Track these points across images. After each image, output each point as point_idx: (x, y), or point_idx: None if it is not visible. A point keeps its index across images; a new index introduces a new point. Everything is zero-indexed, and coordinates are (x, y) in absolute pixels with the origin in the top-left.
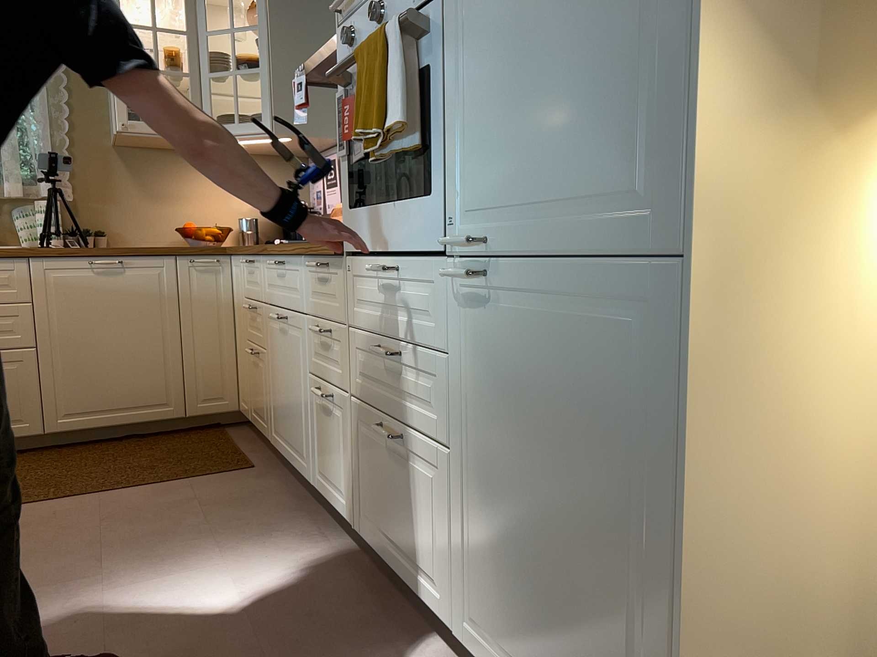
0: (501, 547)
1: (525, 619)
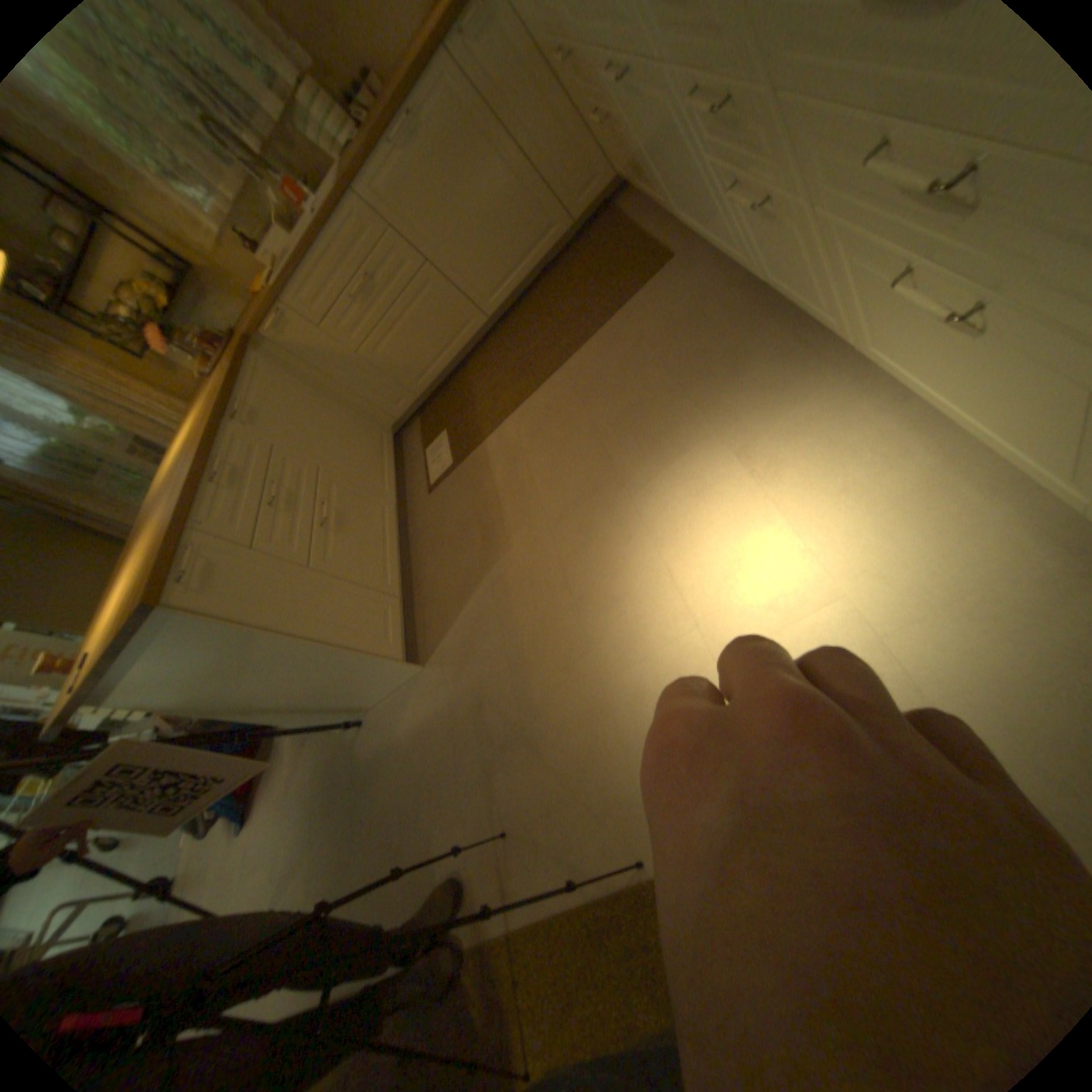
0: None
1: None
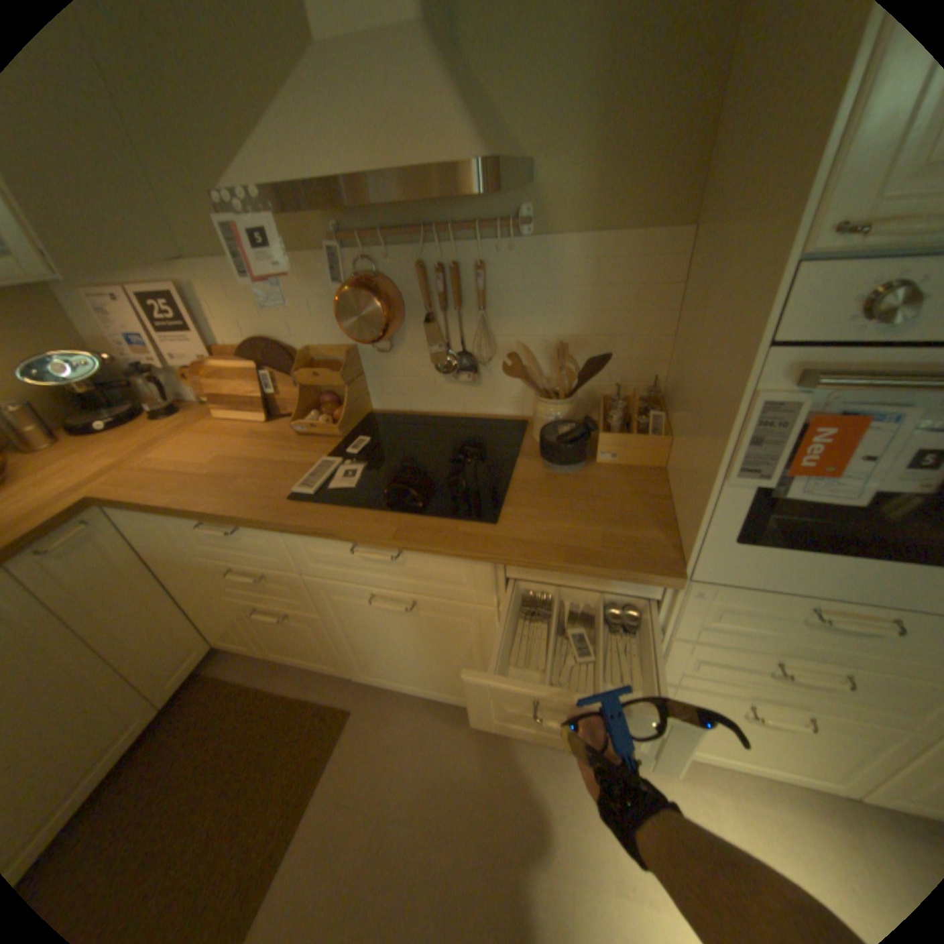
0: None
1: None
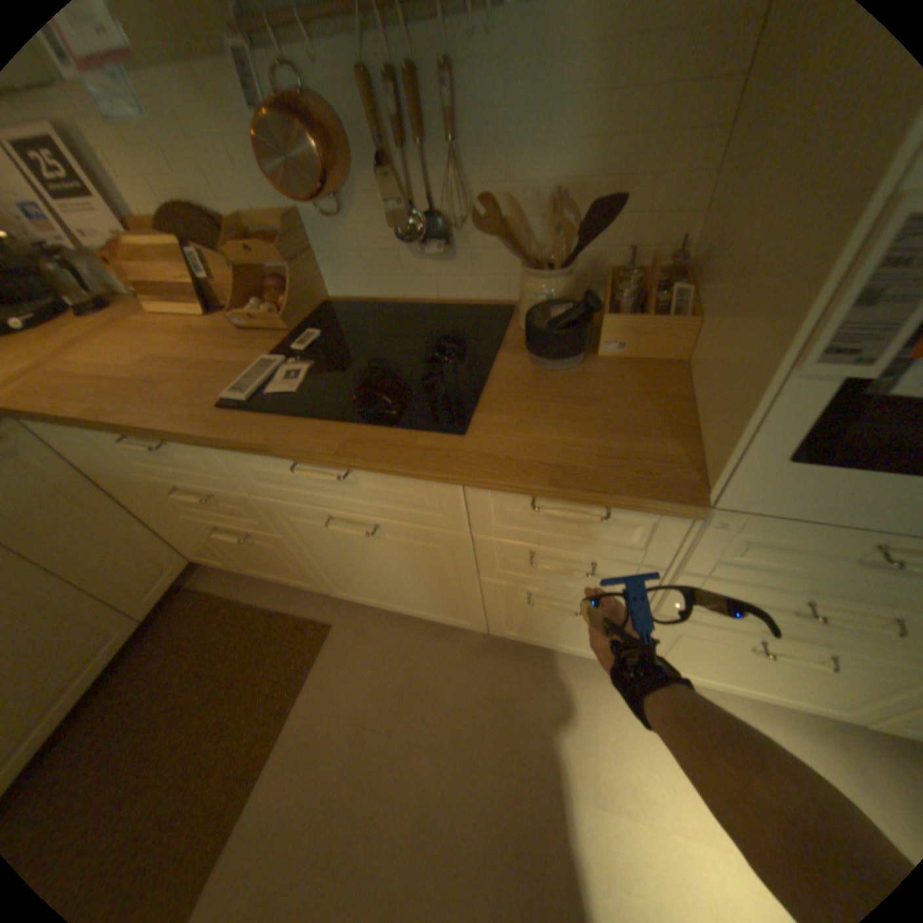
0: None
1: None
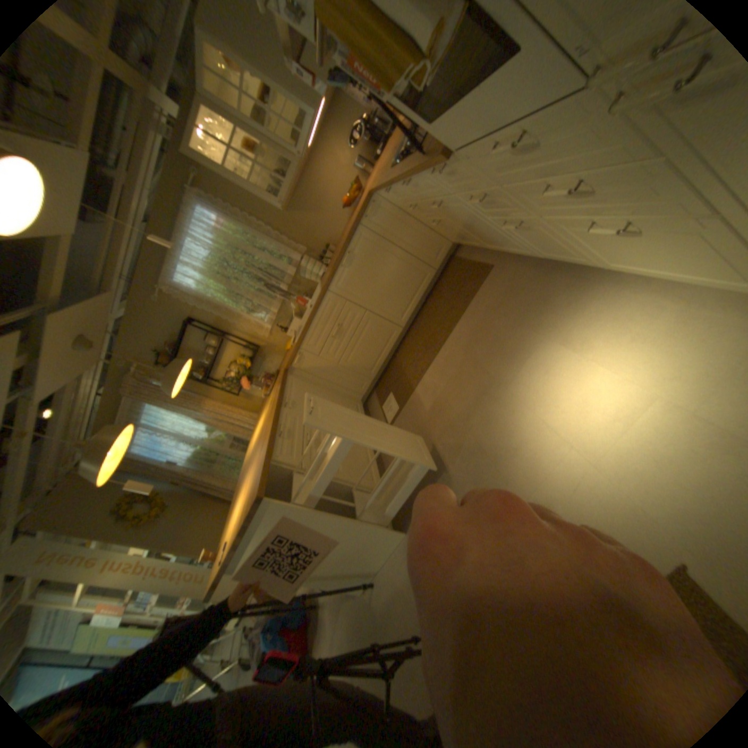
0: None
1: None
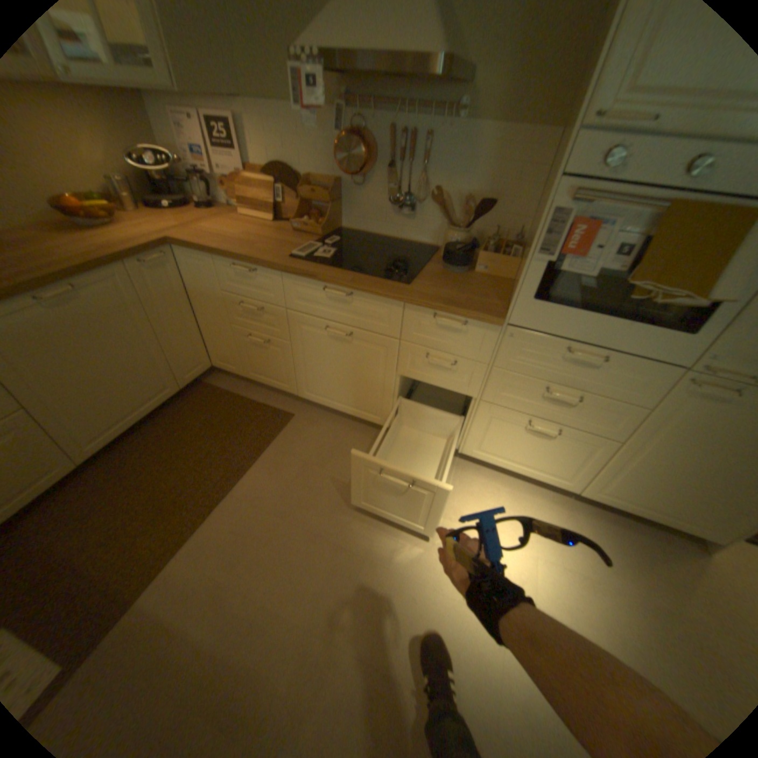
0: (654, 476)
1: (659, 495)
